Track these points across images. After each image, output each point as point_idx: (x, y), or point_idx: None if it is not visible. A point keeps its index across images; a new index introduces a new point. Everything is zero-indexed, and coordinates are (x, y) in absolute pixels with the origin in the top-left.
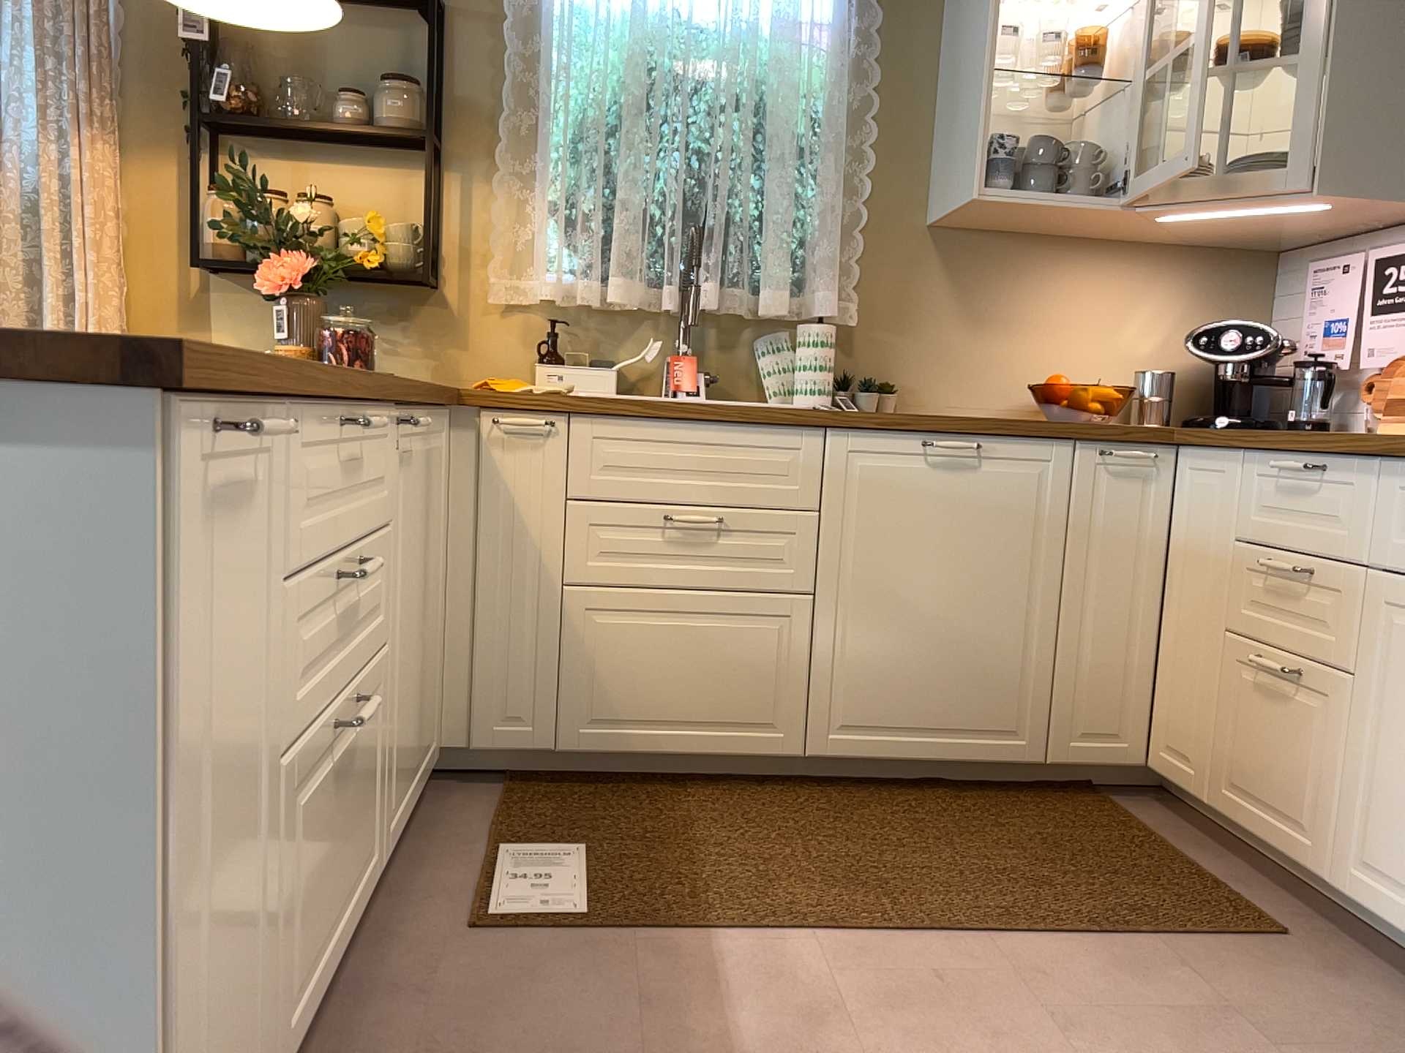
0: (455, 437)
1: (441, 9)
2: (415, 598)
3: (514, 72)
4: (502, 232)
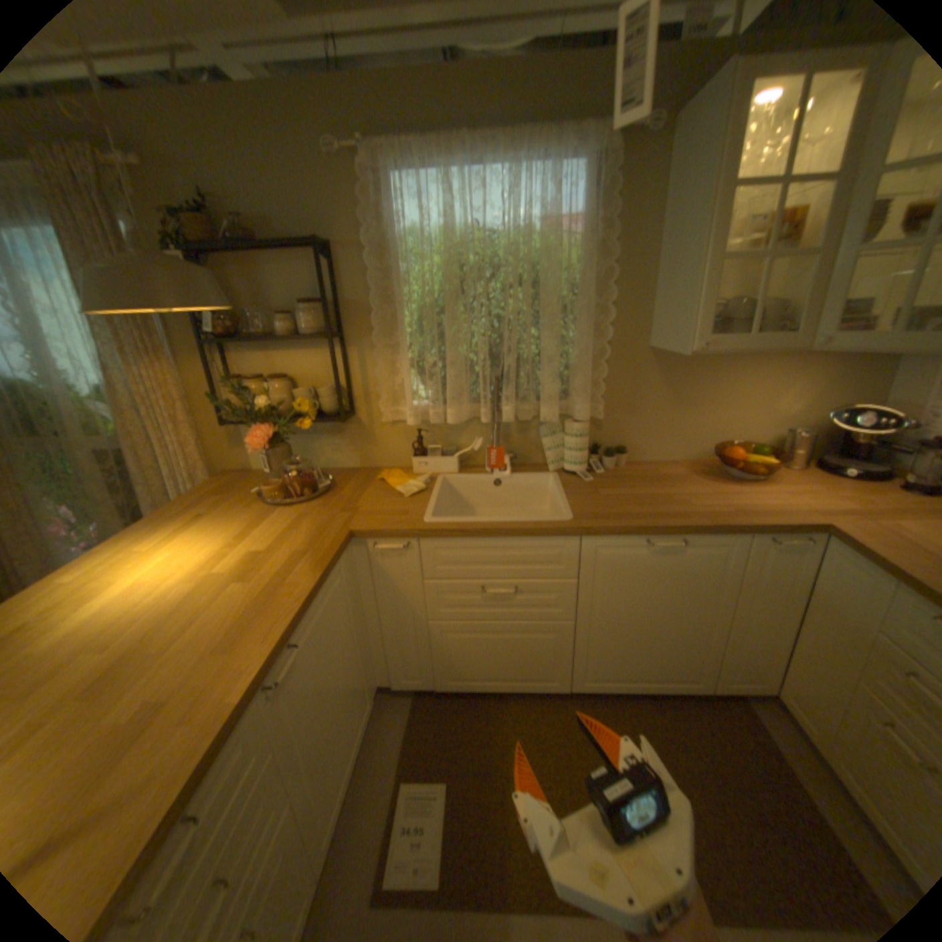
0: (356, 549)
1: (318, 250)
2: (328, 699)
3: (375, 280)
4: (383, 380)
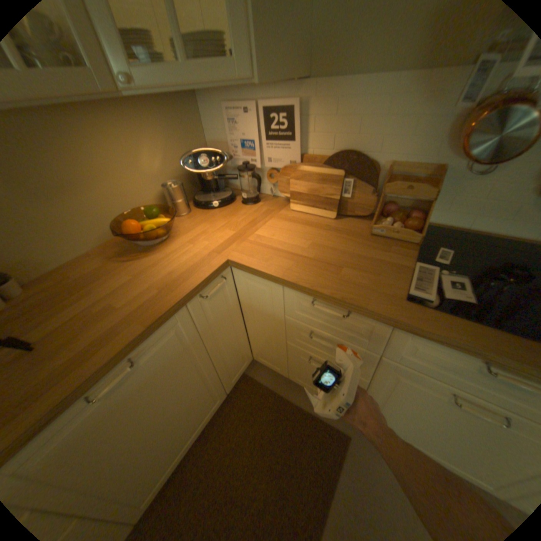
0: None
1: None
2: None
3: None
4: None
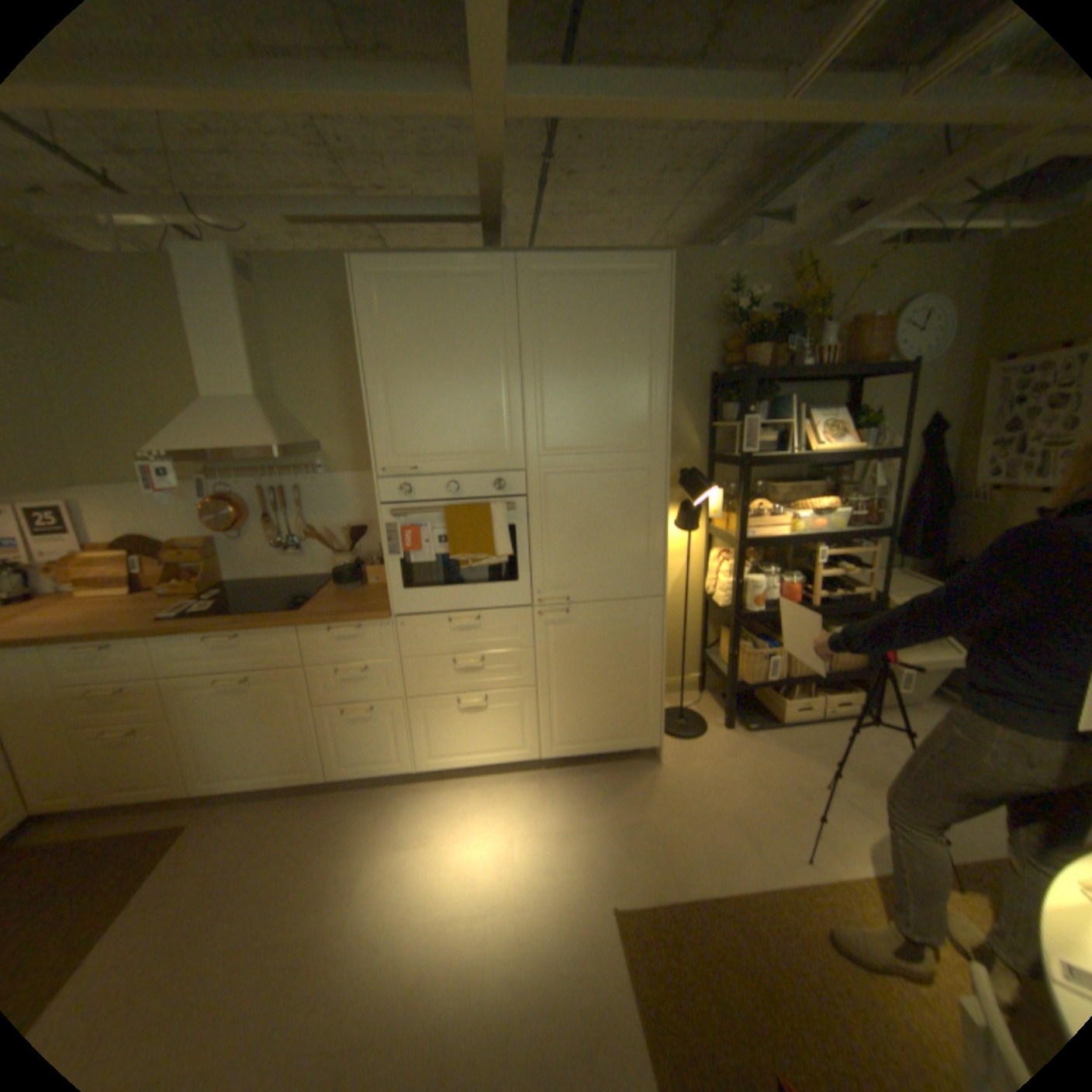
0: None
1: None
2: None
3: None
4: None
